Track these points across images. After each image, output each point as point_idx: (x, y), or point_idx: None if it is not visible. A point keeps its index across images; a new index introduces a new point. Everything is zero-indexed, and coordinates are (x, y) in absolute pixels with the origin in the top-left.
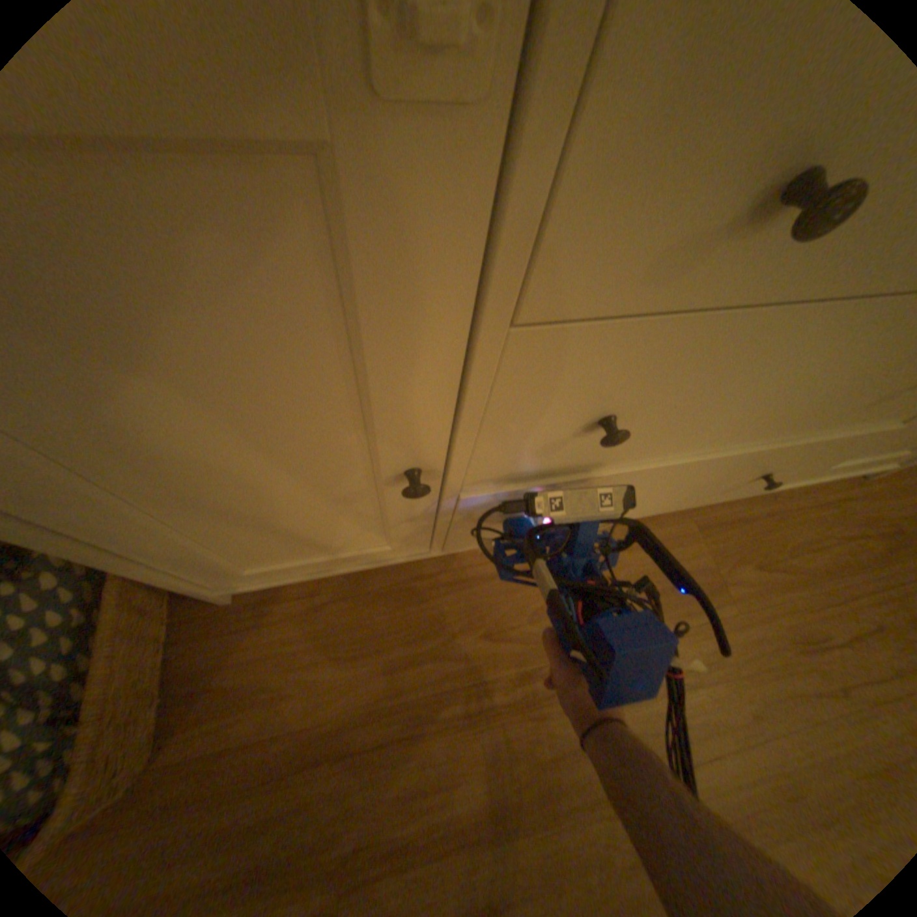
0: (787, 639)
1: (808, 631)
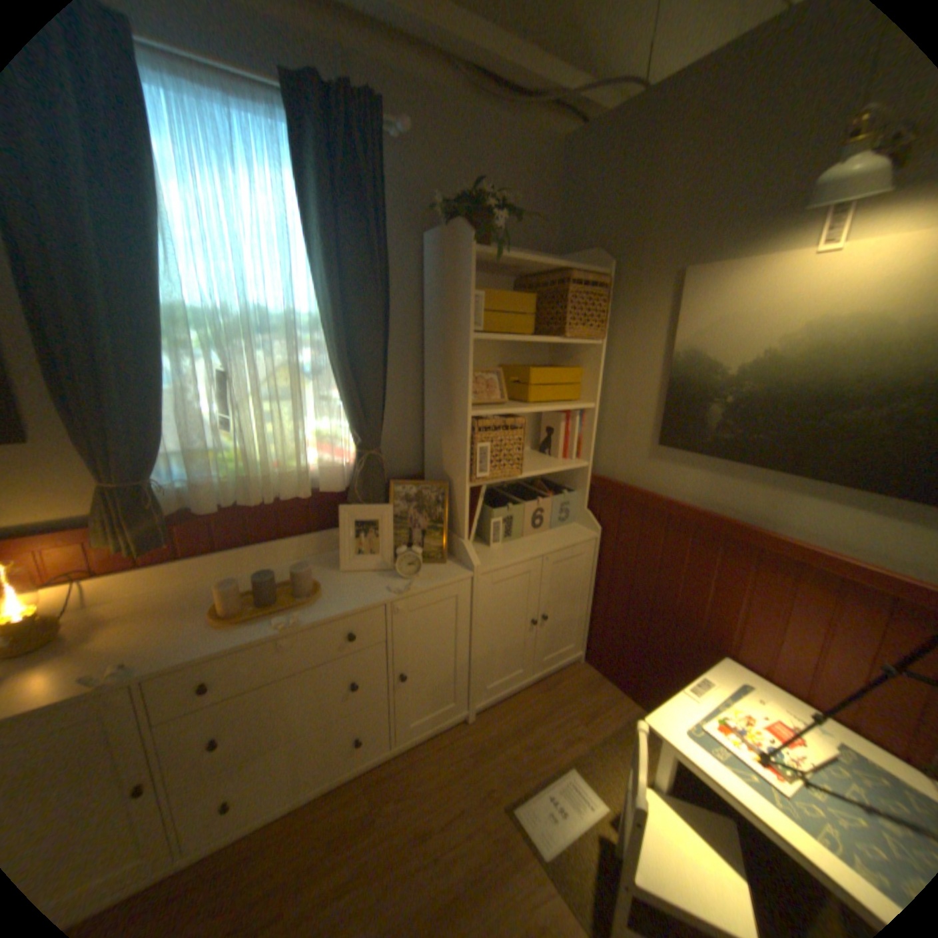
0: (405, 843)
1: (418, 833)
